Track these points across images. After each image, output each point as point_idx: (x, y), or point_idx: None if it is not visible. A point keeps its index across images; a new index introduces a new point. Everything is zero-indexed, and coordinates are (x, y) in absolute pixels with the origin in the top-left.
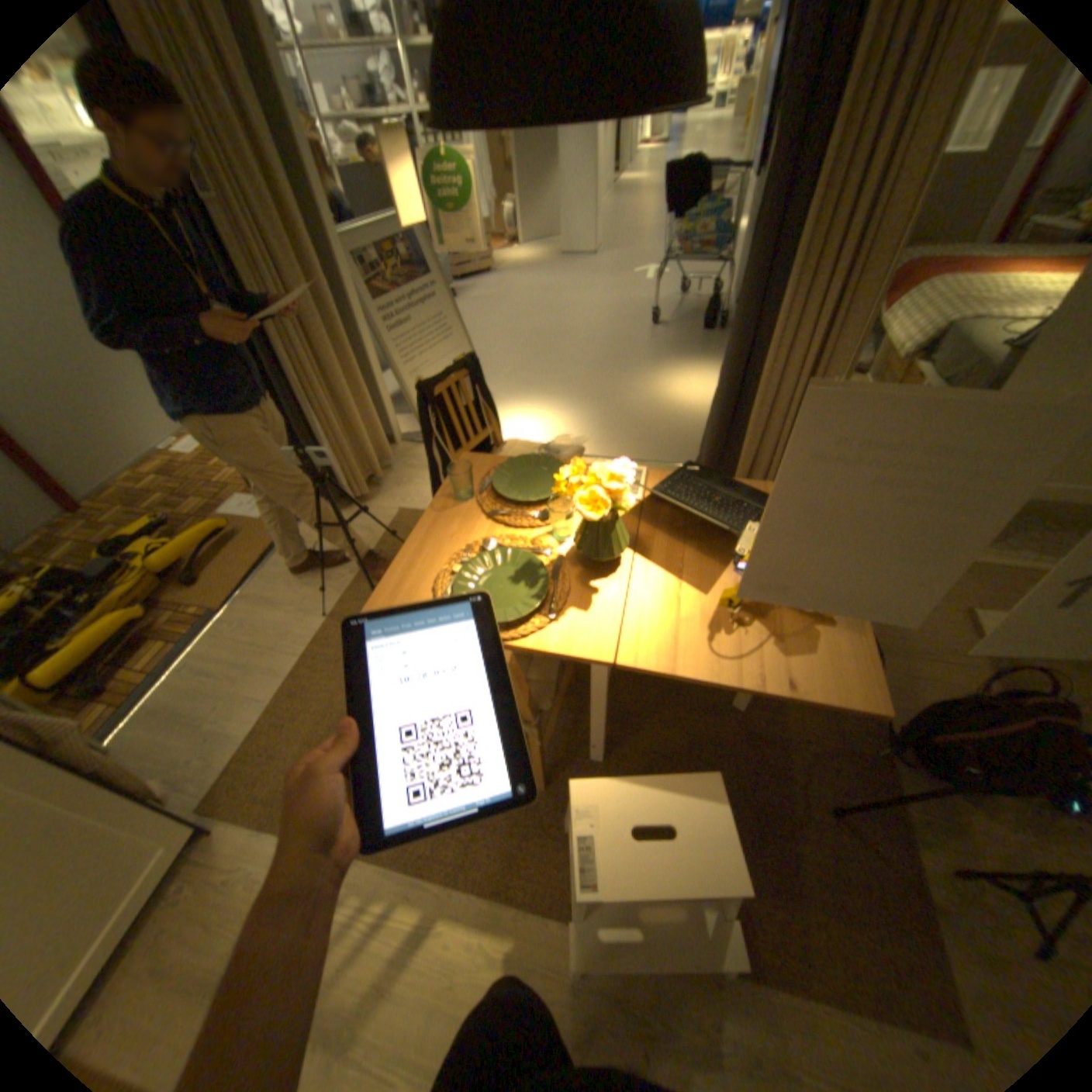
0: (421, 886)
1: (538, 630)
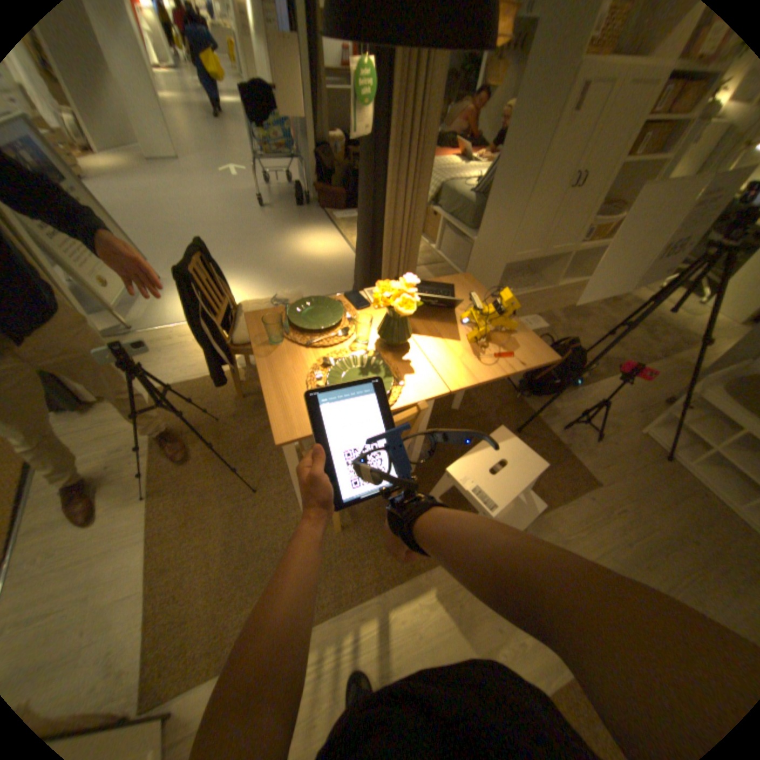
0: (365, 606)
1: (400, 395)
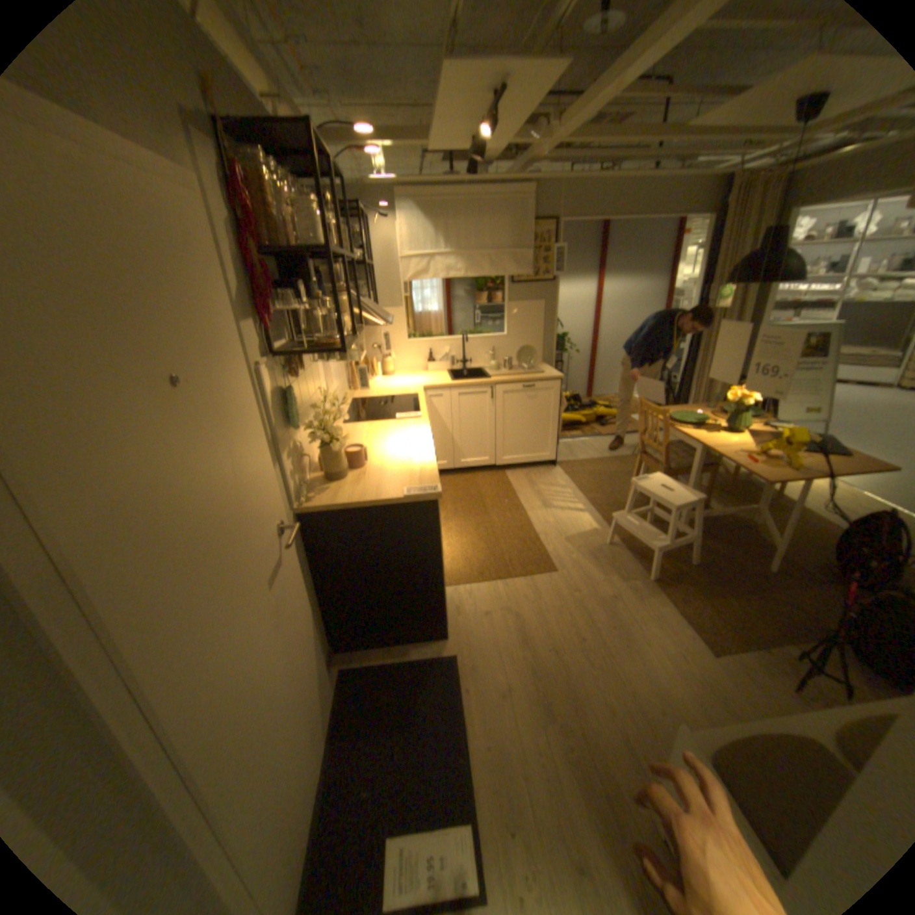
0: (591, 506)
1: (687, 428)
